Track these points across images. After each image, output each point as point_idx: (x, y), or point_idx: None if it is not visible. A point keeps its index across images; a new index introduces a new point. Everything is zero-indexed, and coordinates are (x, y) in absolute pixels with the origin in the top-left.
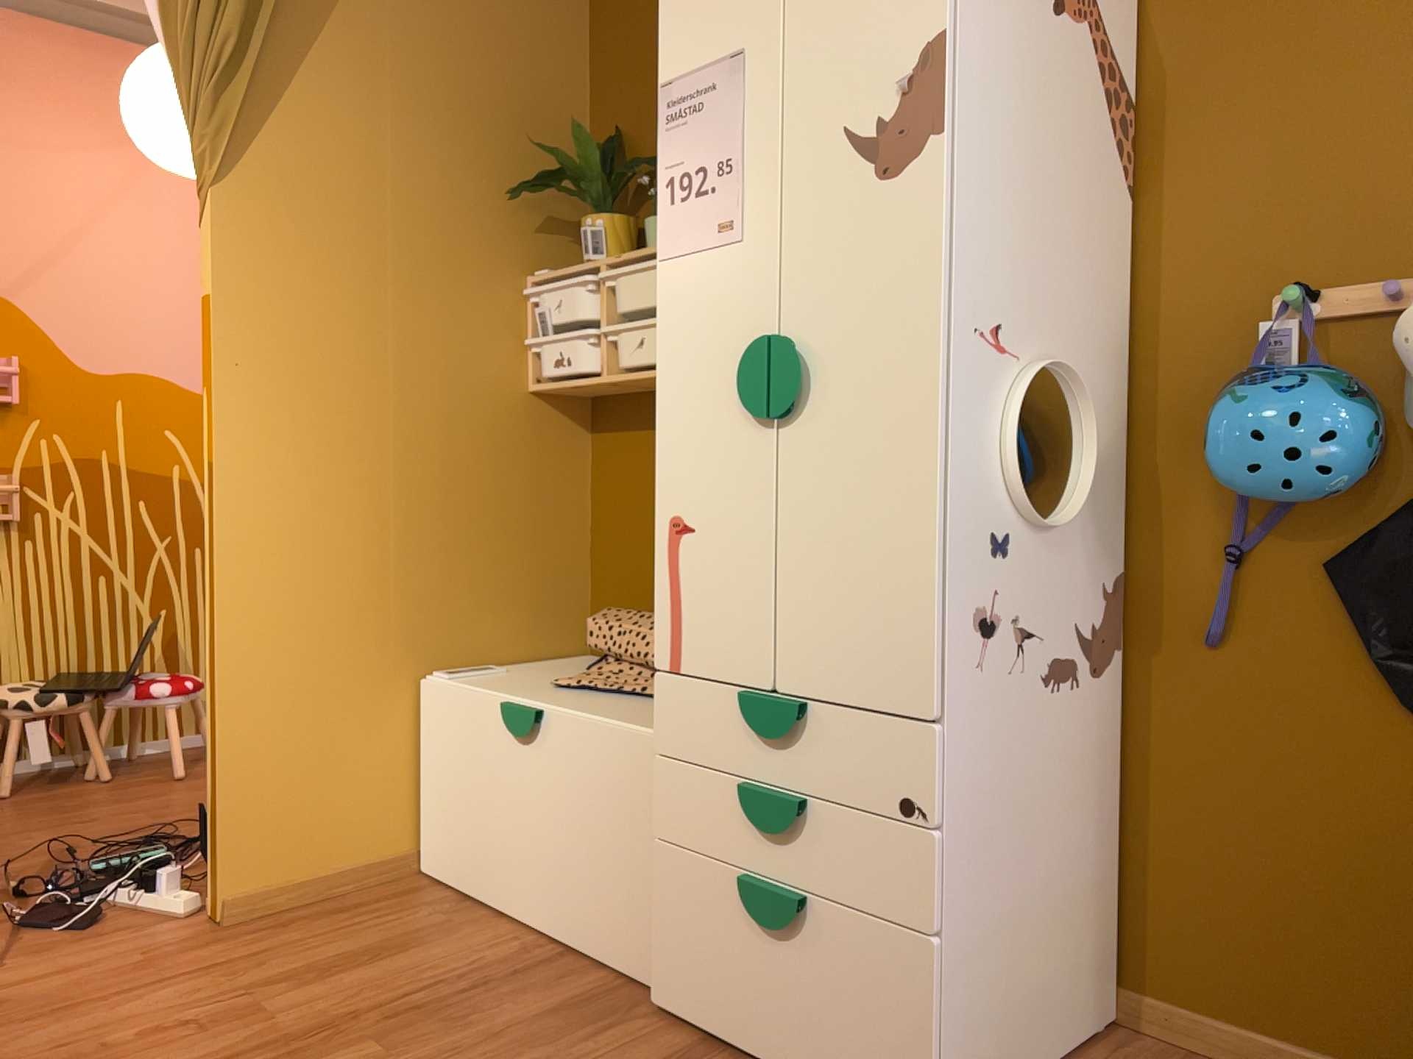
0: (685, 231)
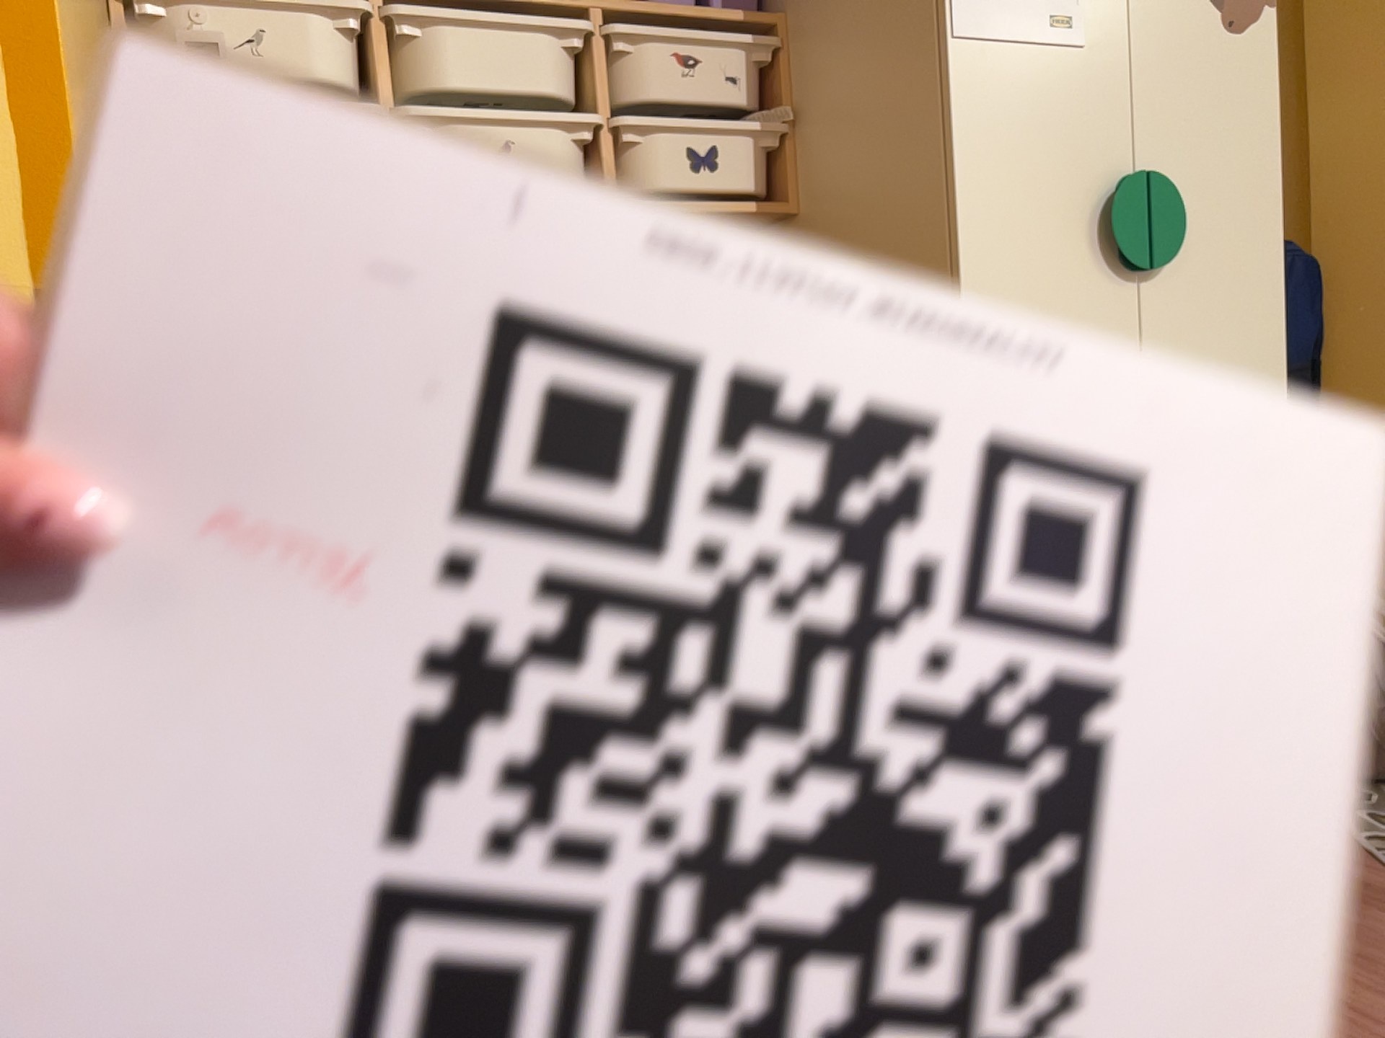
0: (1002, 12)
